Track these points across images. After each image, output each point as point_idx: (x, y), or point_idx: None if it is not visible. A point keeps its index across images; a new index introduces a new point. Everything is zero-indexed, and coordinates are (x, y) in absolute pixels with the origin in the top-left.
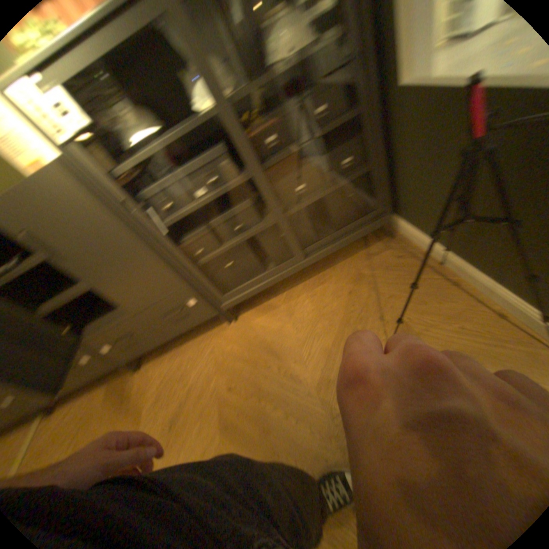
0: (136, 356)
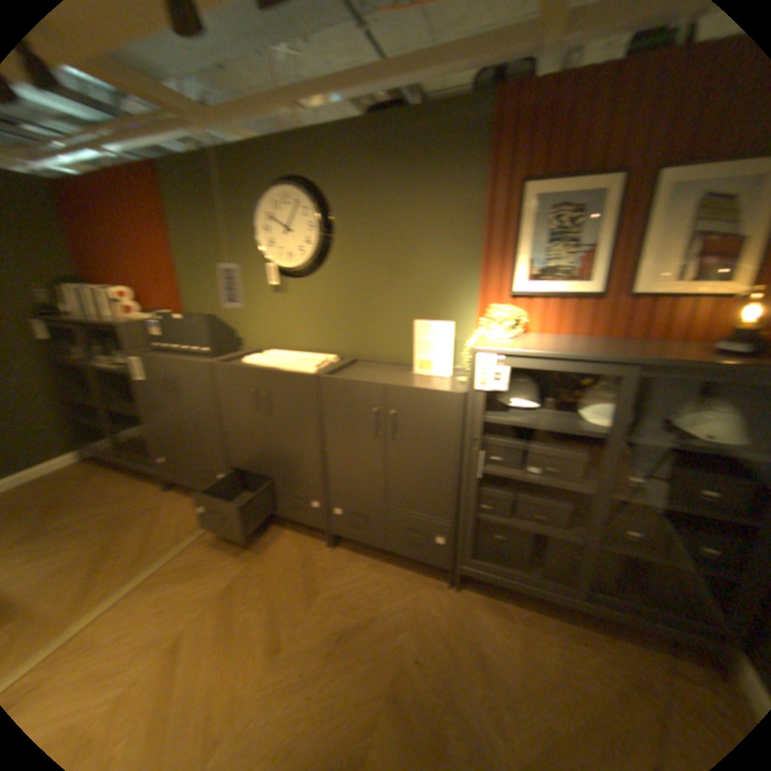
0: (348, 536)
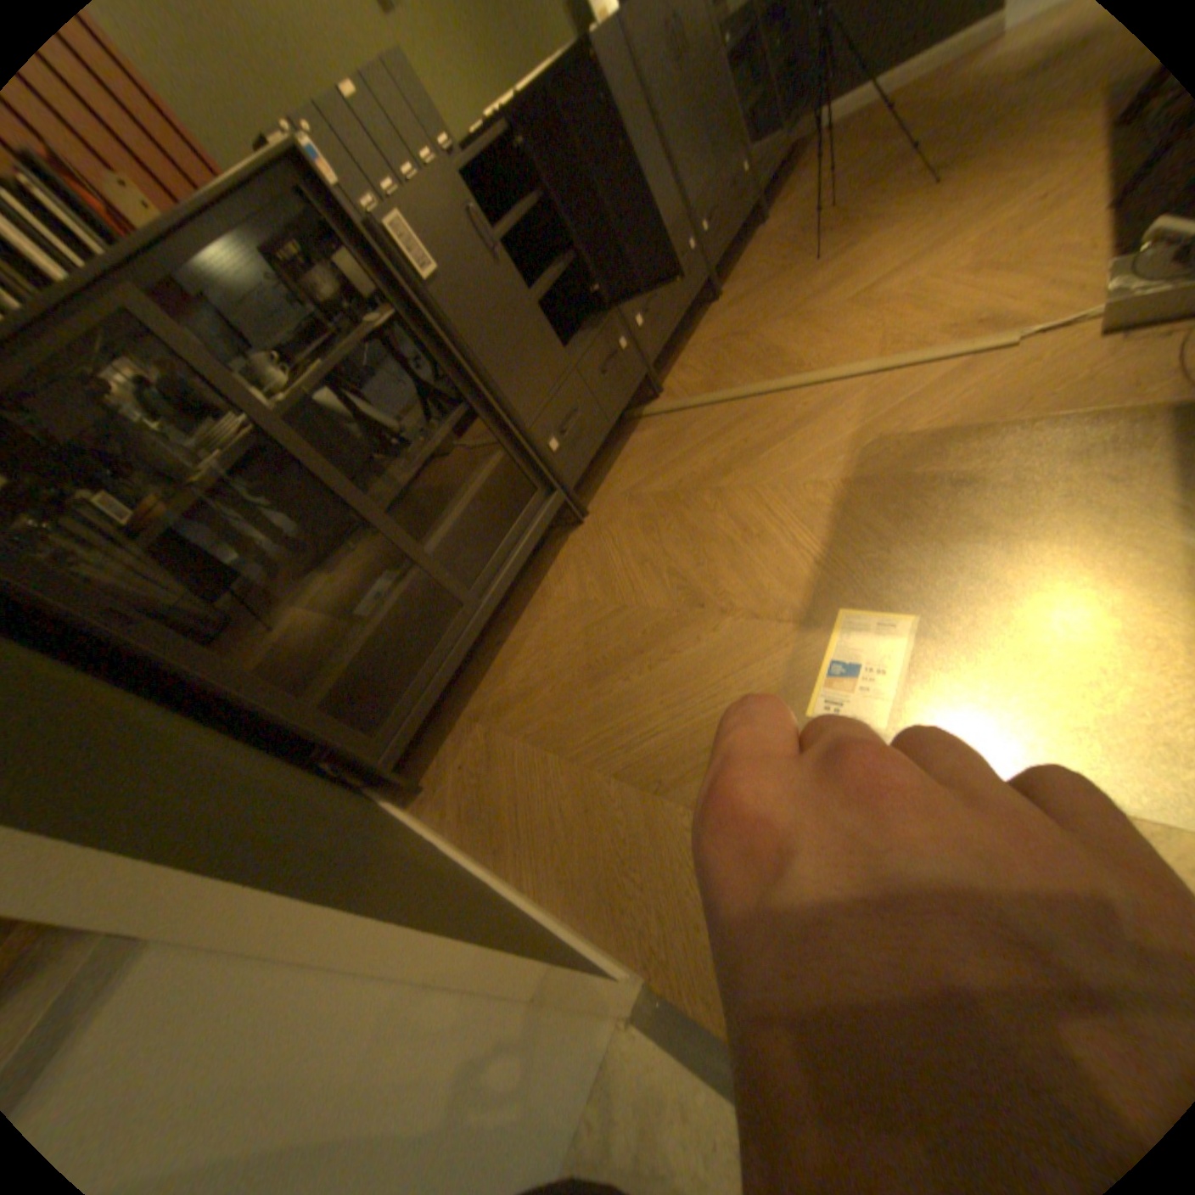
0: (722, 246)
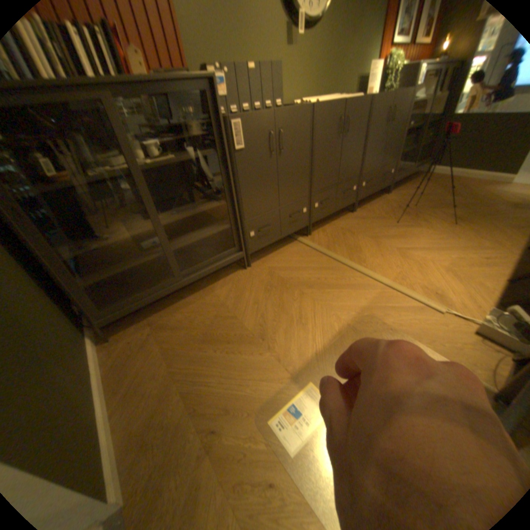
0: (365, 194)
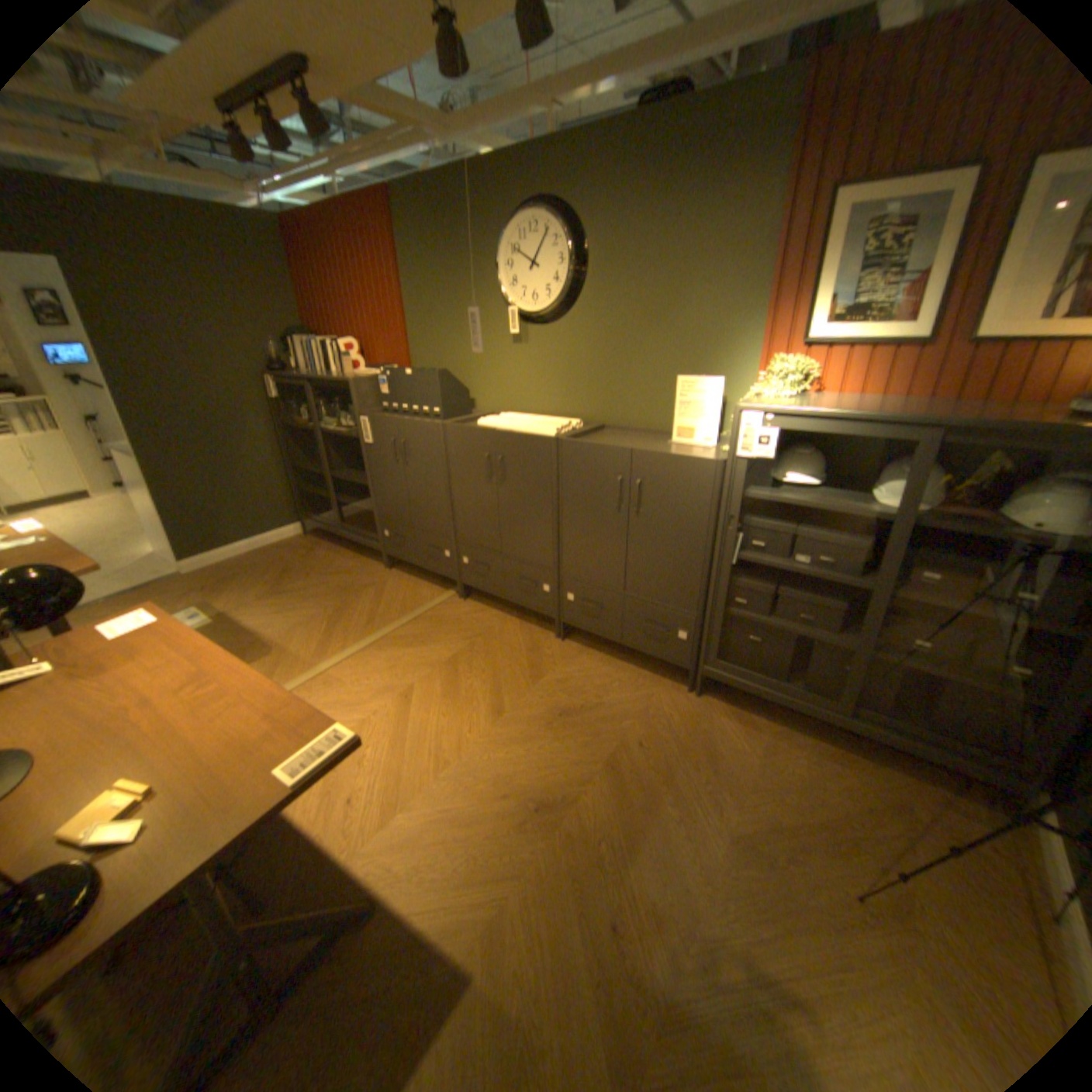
0: (581, 626)
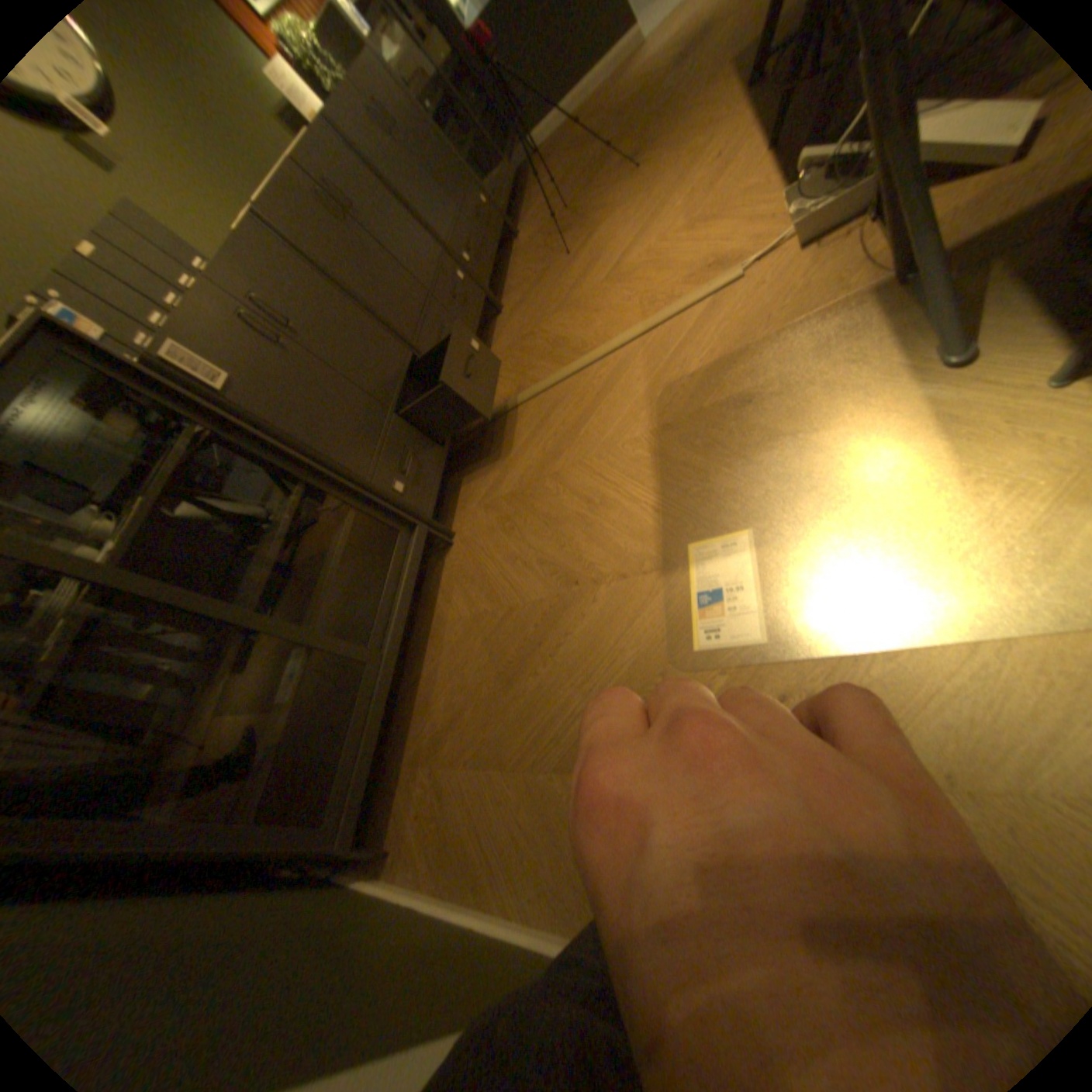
0: (489, 268)
